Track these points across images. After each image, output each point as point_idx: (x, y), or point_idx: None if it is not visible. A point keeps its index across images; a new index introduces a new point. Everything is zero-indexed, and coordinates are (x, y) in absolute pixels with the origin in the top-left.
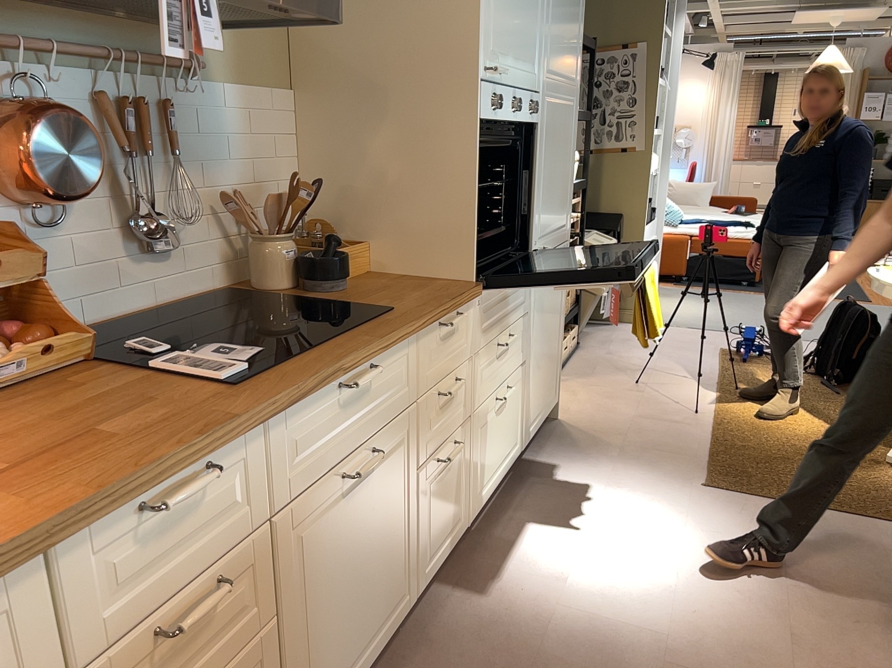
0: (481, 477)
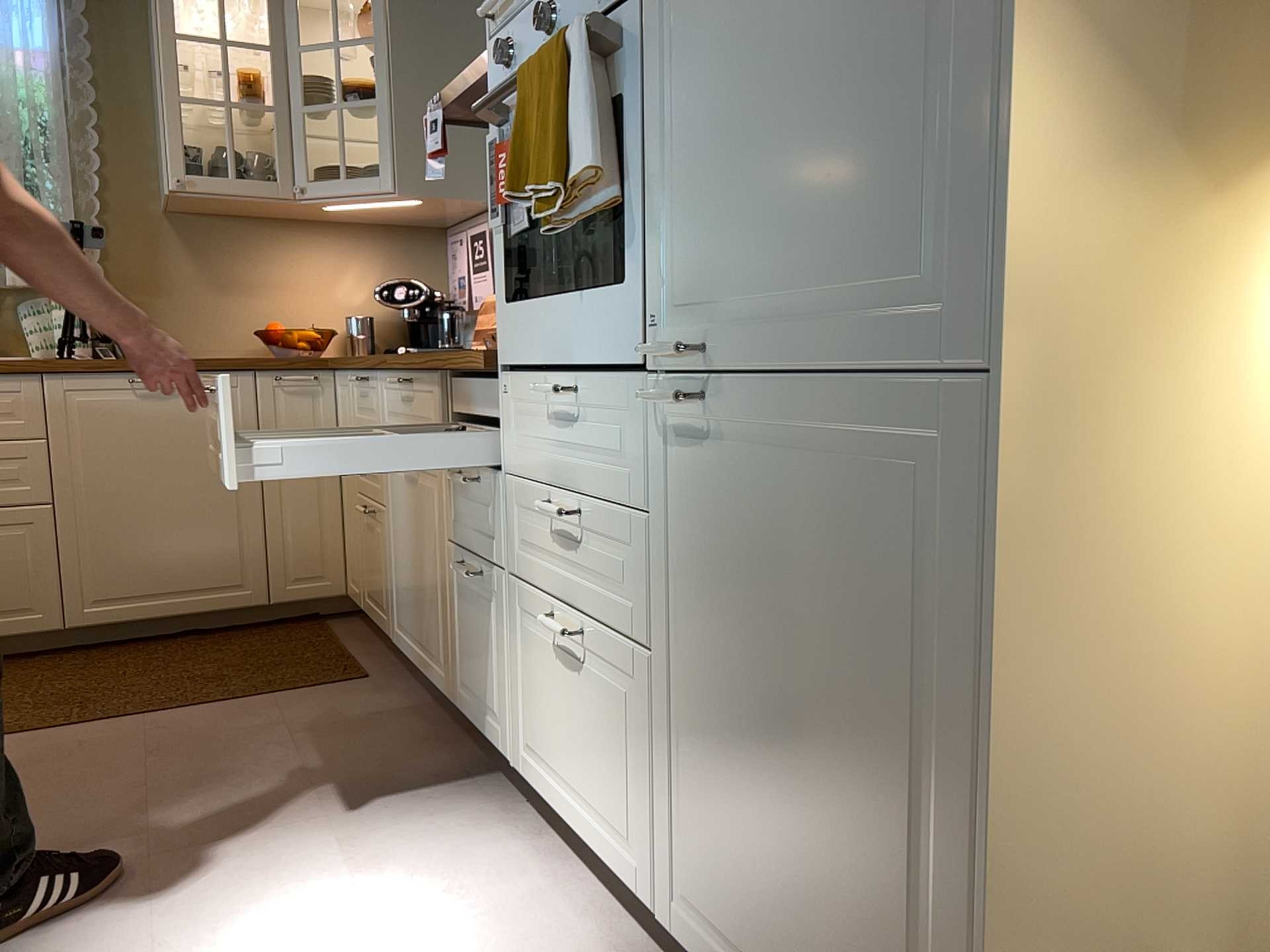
0: (532, 728)
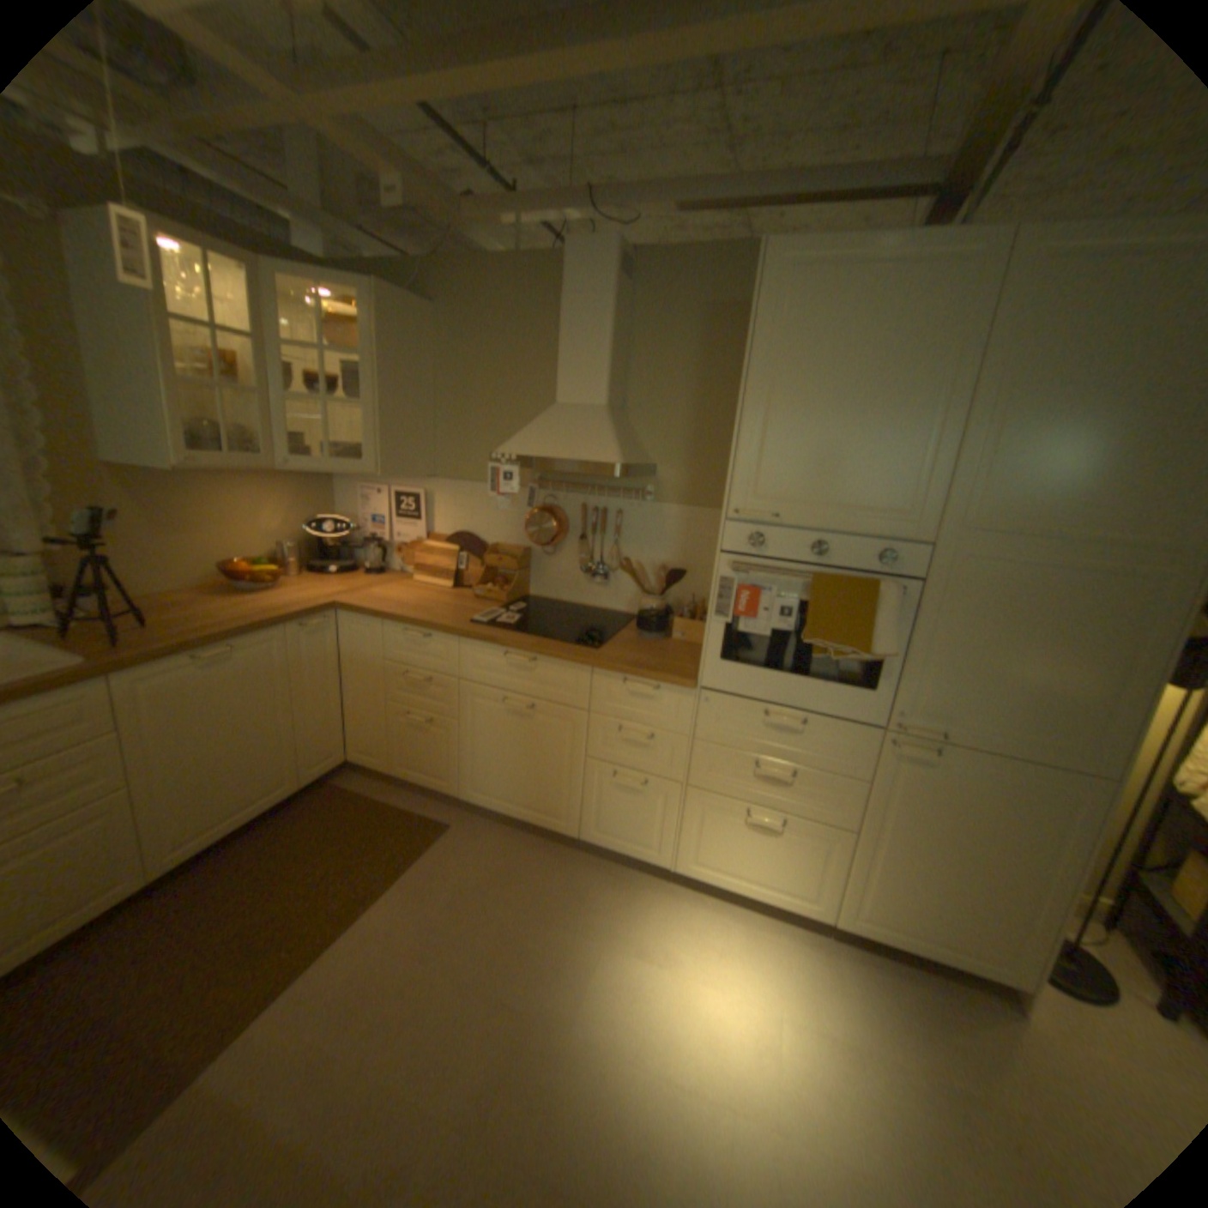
0: (703, 854)
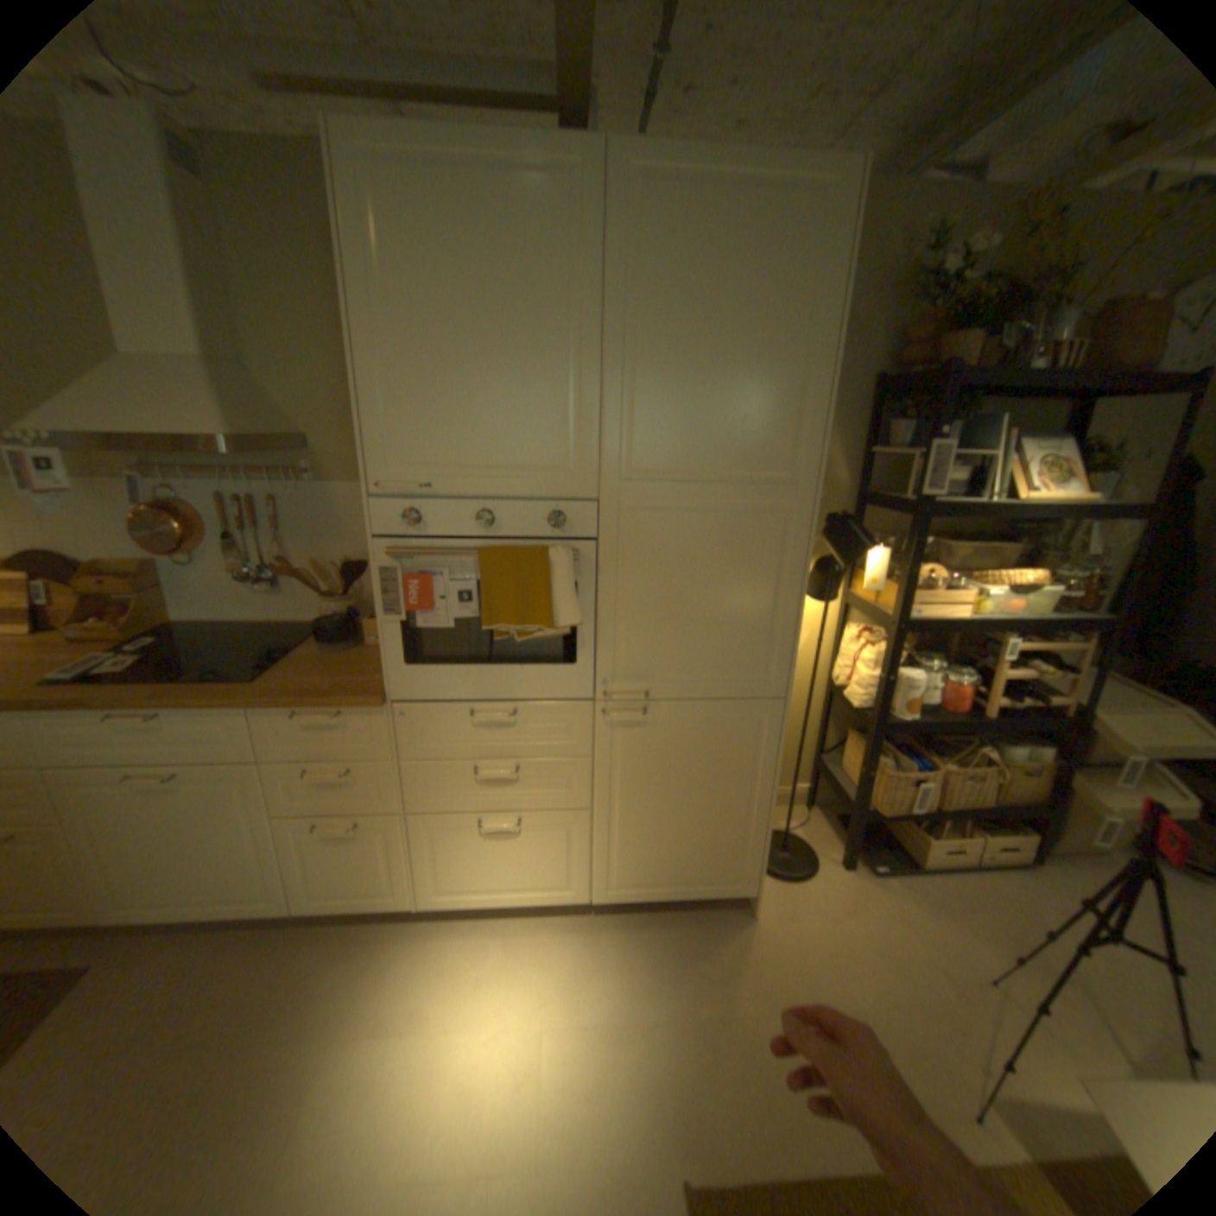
0: (442, 881)
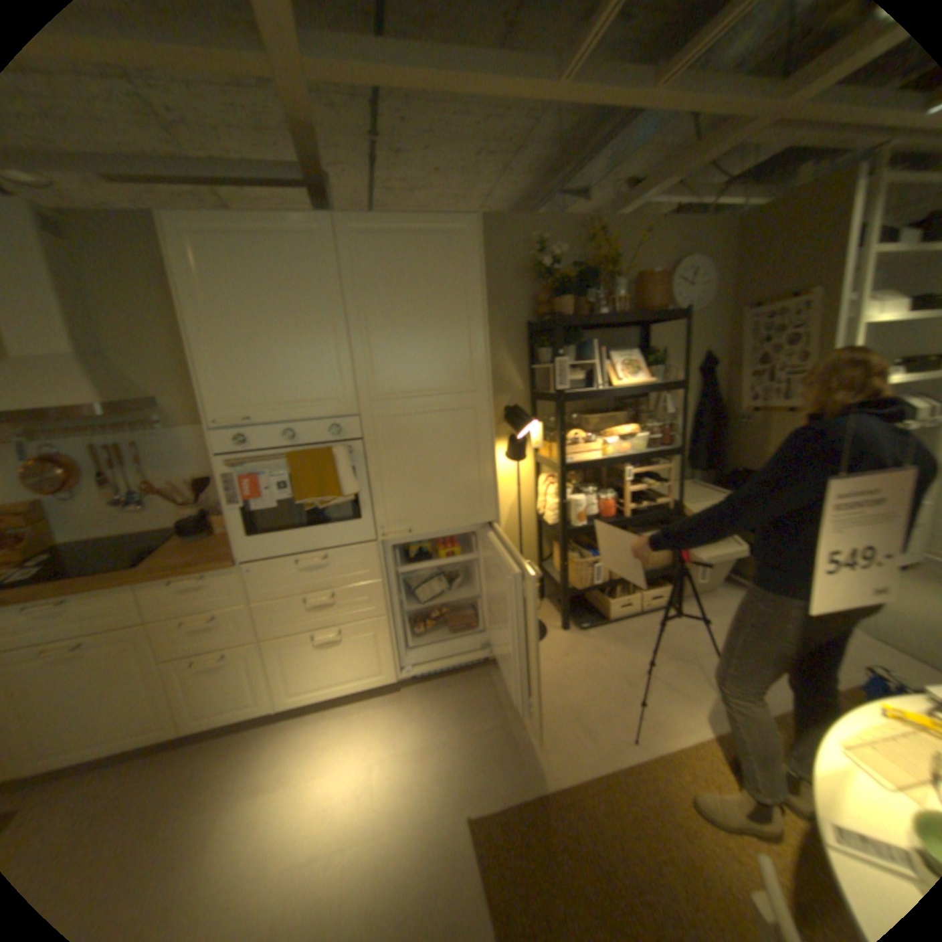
0: (292, 685)
